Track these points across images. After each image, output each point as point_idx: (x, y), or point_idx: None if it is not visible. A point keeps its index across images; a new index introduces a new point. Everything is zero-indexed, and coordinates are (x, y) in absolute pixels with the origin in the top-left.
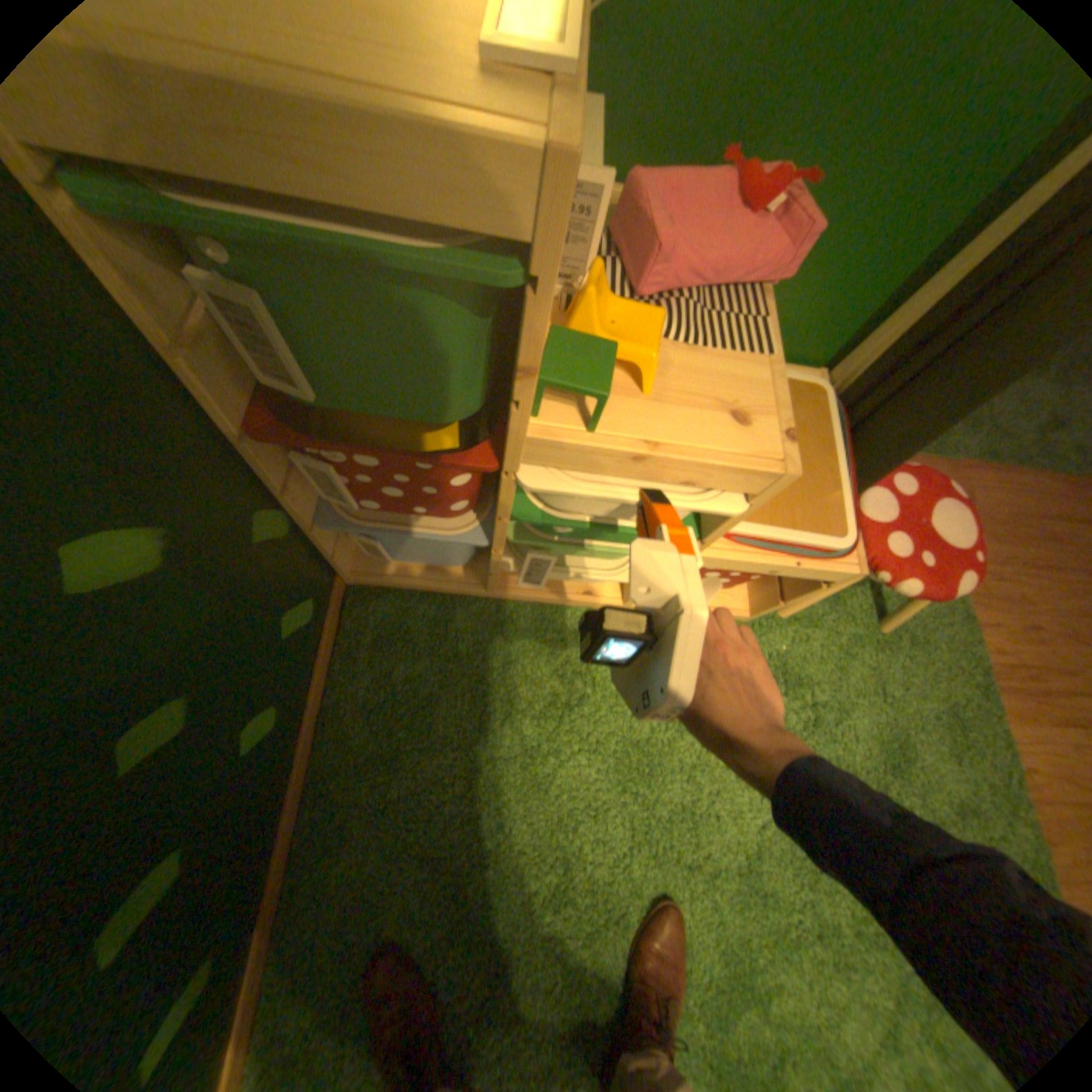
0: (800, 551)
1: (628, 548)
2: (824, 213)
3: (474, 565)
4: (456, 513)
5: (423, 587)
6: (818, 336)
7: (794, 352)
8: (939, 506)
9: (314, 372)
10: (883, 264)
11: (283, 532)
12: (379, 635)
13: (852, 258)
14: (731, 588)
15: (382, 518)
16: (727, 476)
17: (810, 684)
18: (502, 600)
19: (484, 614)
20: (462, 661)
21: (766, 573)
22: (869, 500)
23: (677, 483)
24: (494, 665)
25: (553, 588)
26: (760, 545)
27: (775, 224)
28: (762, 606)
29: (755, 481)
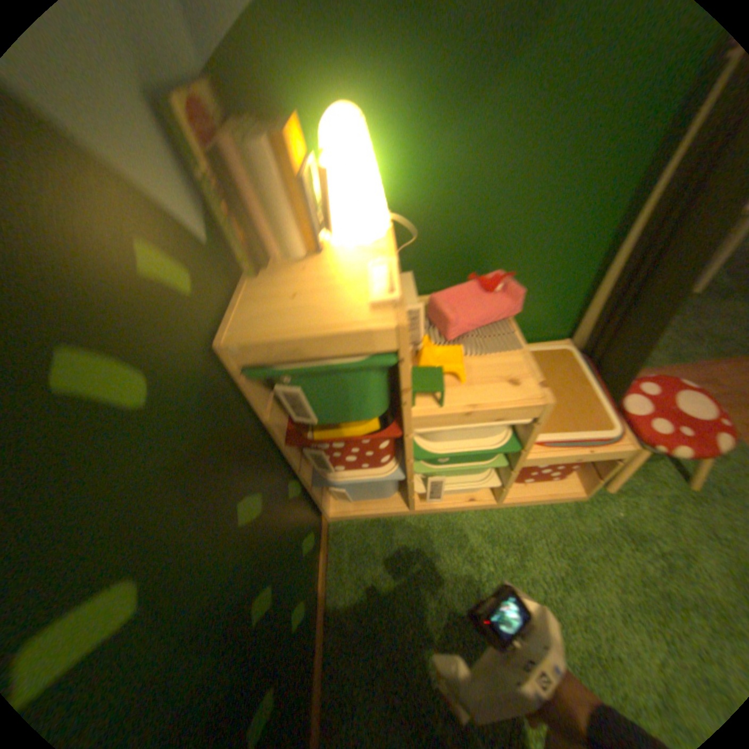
0: (589, 443)
1: (484, 463)
2: (523, 285)
3: (399, 494)
4: (384, 462)
5: (371, 515)
6: (555, 324)
7: (546, 335)
8: (681, 396)
9: (320, 411)
10: (571, 287)
11: (299, 491)
12: (351, 551)
13: (553, 289)
14: (566, 478)
15: (346, 474)
16: (517, 412)
17: (652, 538)
18: (420, 515)
19: (411, 526)
20: (404, 560)
21: (578, 462)
22: (629, 403)
23: (495, 421)
24: (425, 560)
25: (449, 500)
26: (562, 444)
27: (502, 294)
28: (594, 487)
29: (534, 411)
